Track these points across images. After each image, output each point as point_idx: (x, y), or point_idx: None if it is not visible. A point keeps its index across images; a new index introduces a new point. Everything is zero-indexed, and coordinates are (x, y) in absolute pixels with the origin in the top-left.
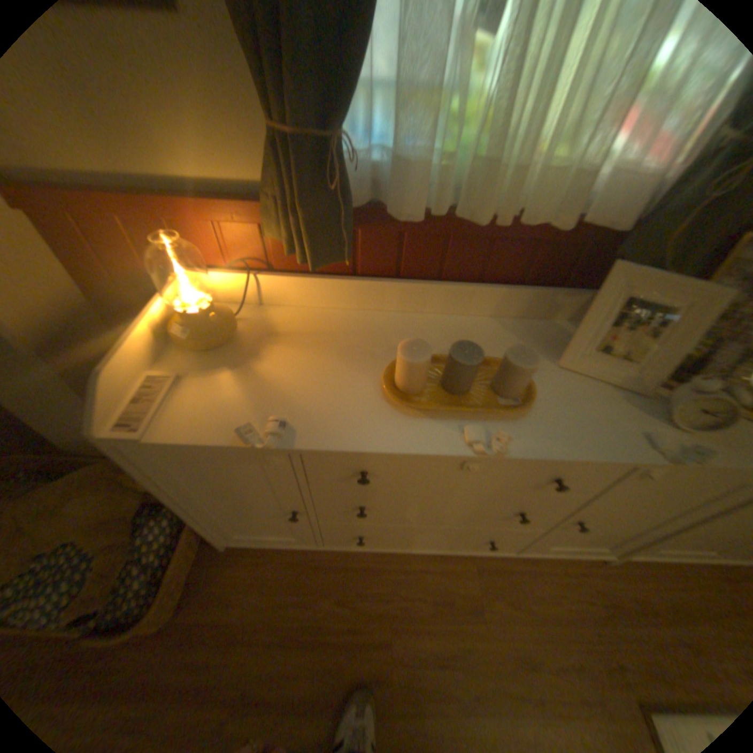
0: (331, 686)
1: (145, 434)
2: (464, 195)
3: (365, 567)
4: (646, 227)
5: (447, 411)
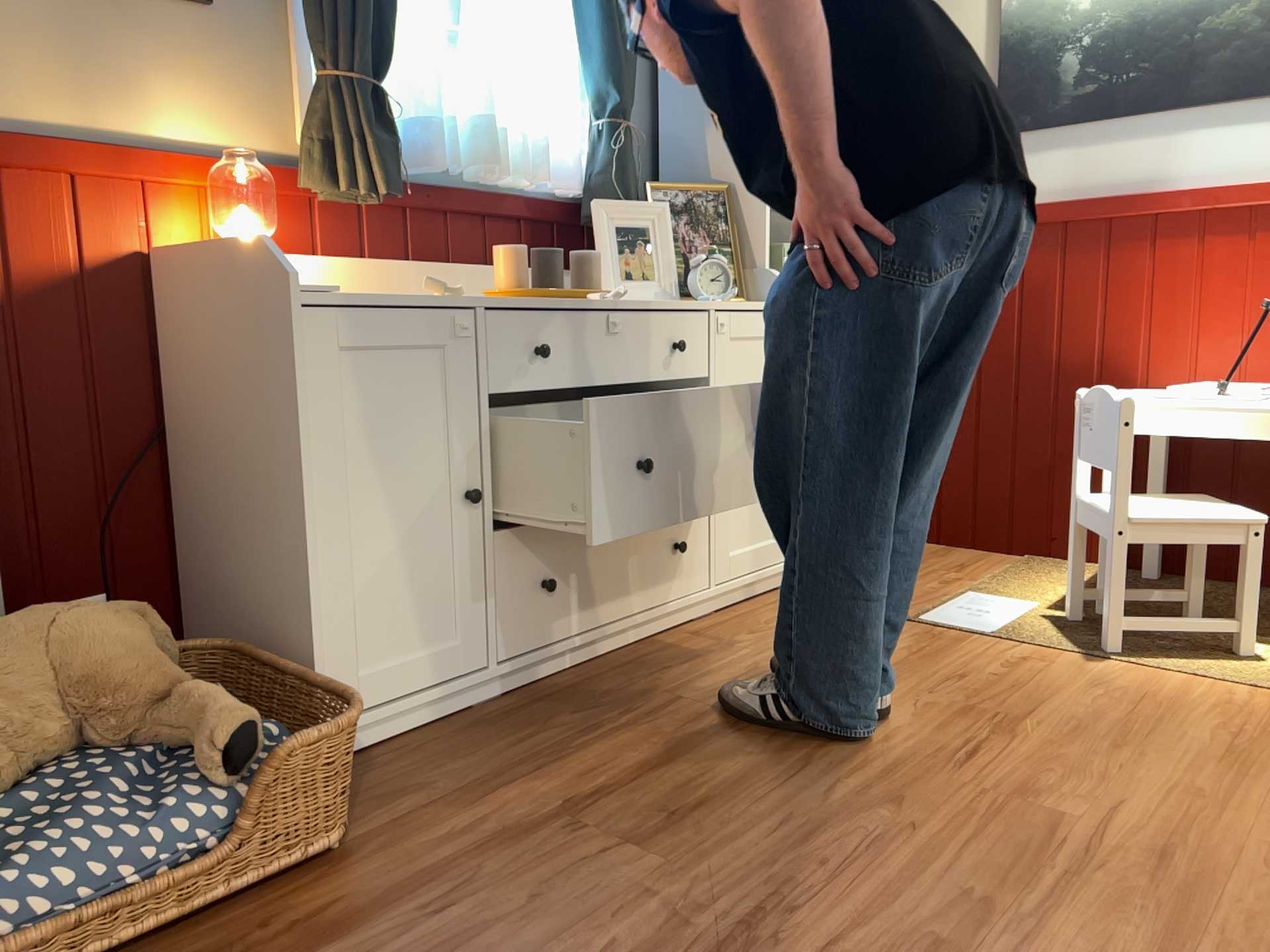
0: (659, 743)
1: (335, 288)
2: (462, 159)
3: (567, 686)
4: (589, 190)
5: (563, 292)
